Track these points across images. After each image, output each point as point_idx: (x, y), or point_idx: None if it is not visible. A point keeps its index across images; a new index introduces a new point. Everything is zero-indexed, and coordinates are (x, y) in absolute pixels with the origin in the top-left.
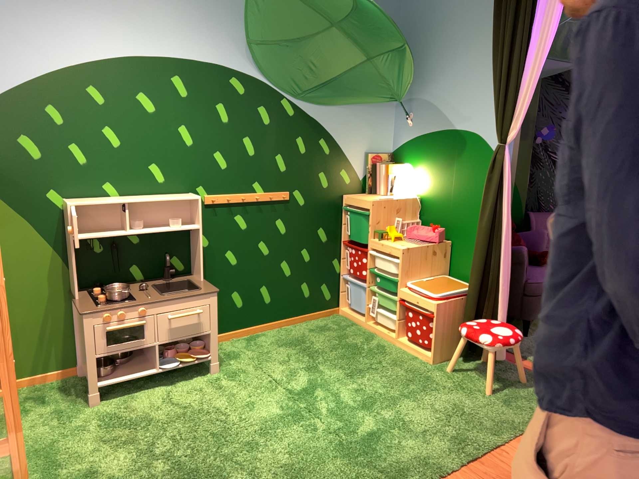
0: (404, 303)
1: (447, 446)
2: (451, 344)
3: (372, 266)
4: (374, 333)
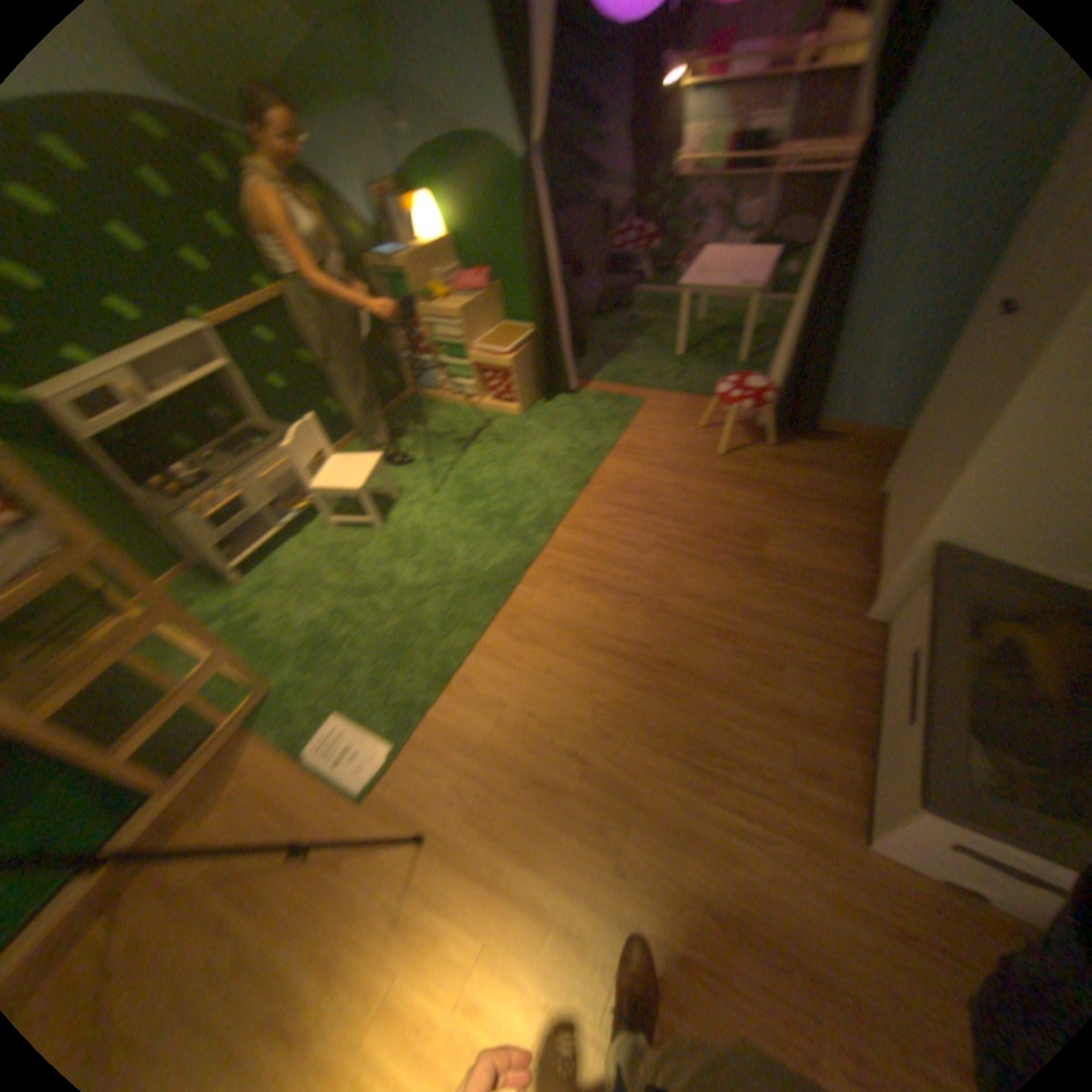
0: (479, 366)
1: (564, 483)
2: (533, 391)
3: (432, 336)
4: (458, 404)
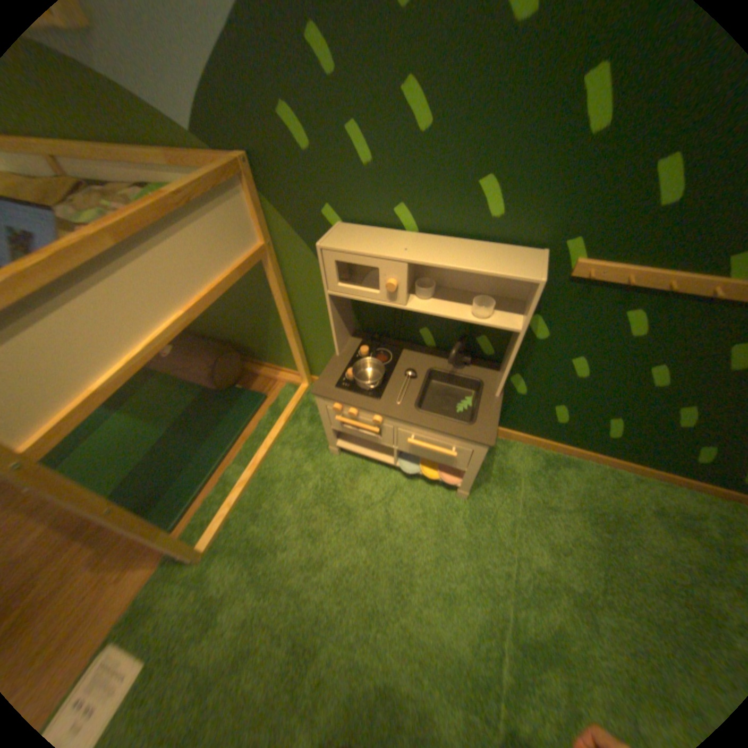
0: None
1: None
2: None
3: None
4: None
